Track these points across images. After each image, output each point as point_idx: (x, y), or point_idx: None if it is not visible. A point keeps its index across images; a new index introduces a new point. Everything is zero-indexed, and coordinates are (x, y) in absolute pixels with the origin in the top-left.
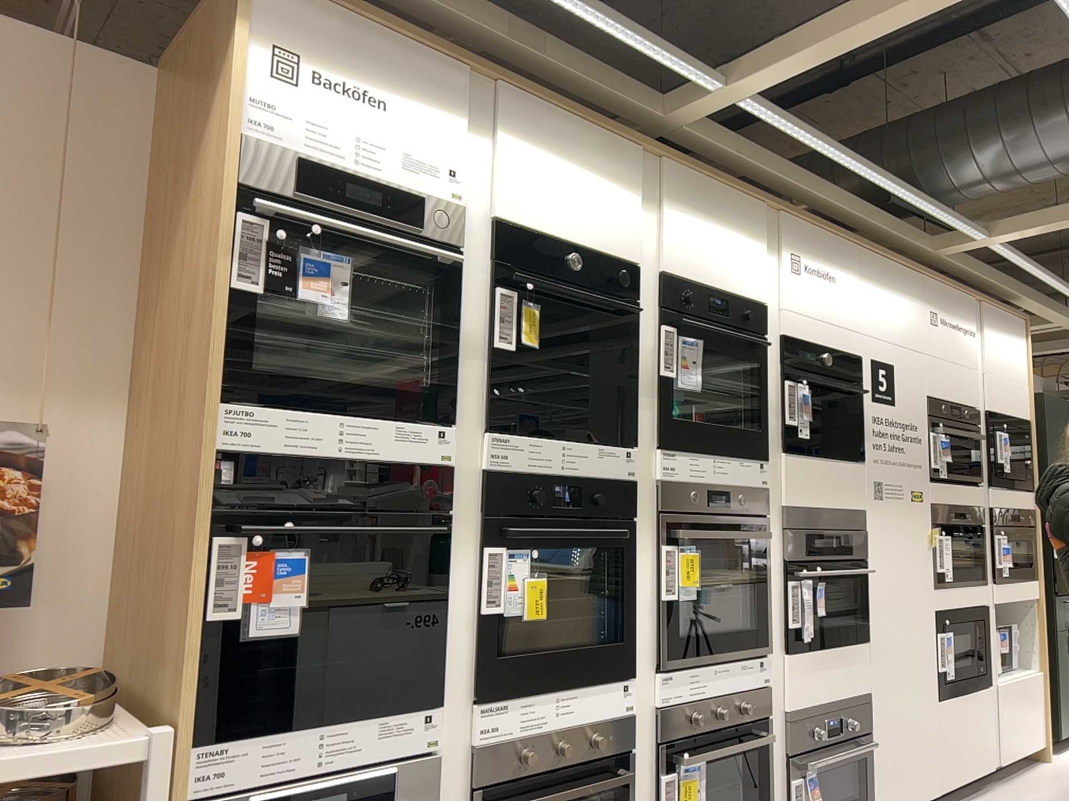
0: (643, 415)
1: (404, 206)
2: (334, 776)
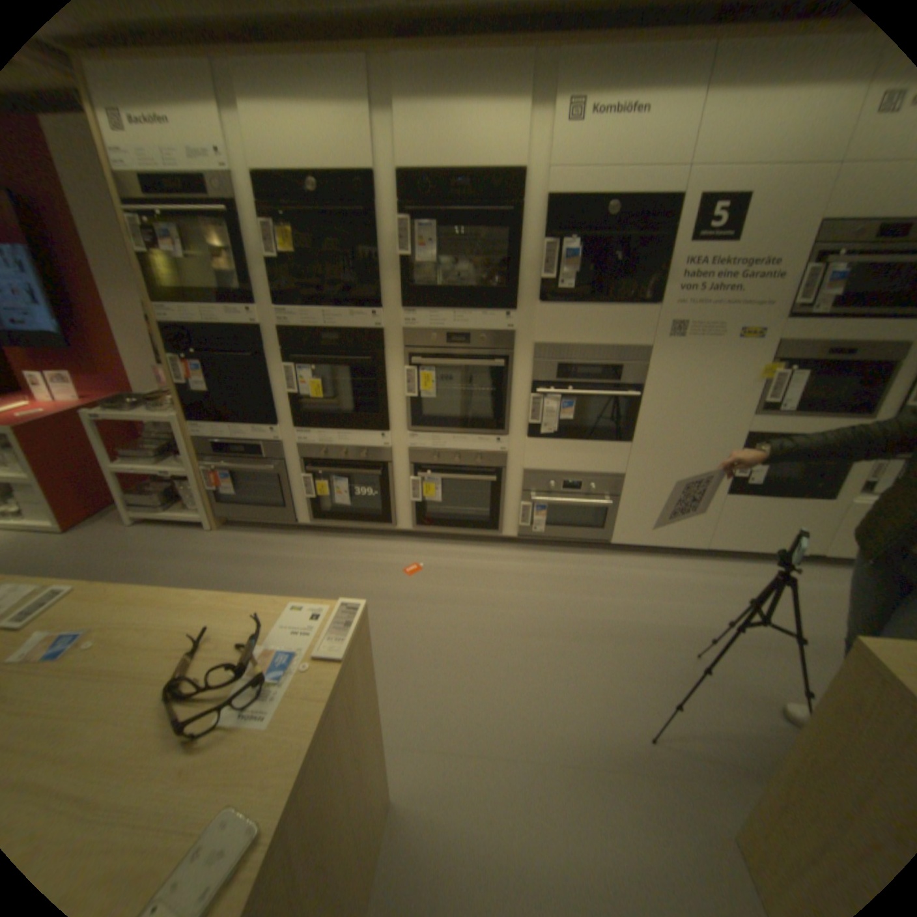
0: (391, 288)
1: (188, 183)
2: (234, 447)
